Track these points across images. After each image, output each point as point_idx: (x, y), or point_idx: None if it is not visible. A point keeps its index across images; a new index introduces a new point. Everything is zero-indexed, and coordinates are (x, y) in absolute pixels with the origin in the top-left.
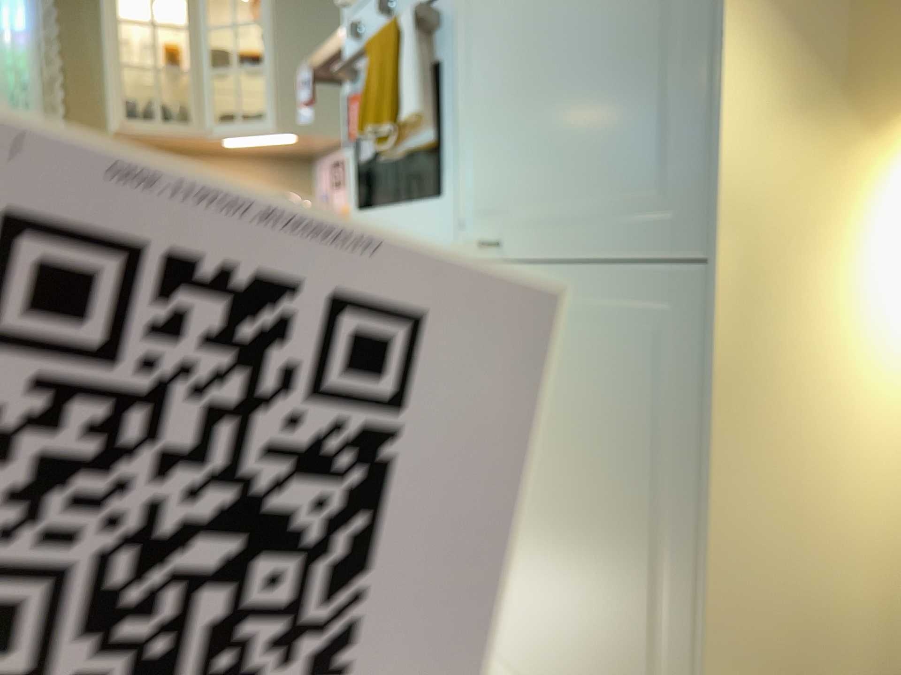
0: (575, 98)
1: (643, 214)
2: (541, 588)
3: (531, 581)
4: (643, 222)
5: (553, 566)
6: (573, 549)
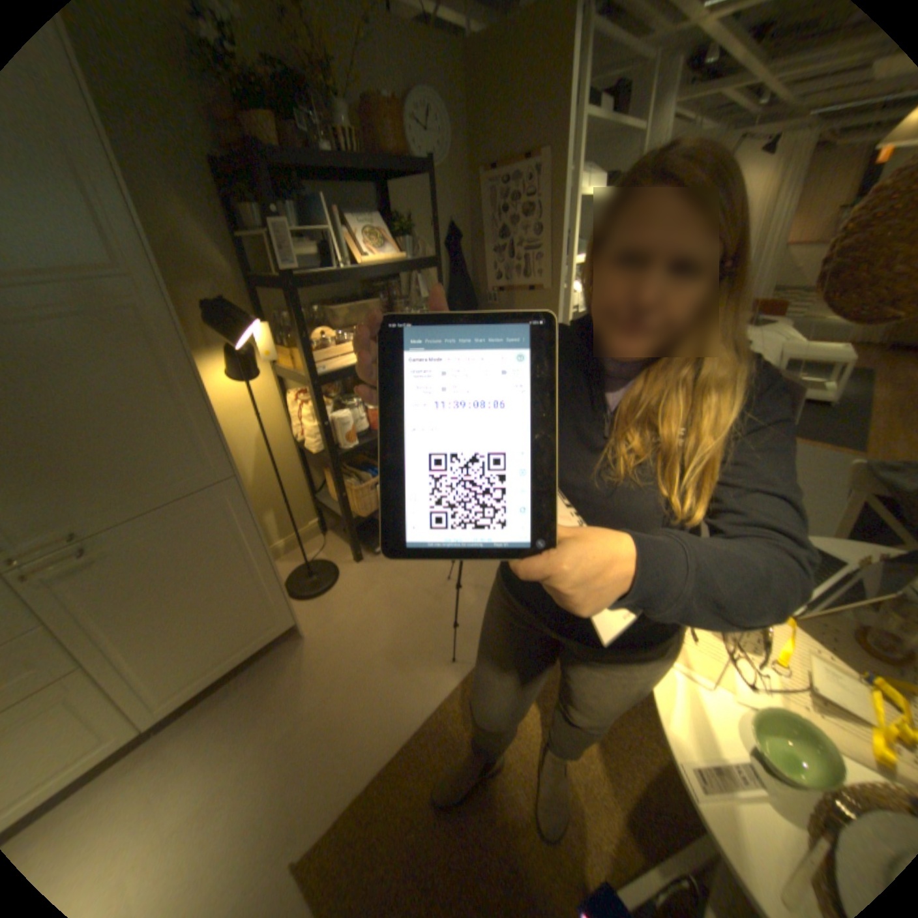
0: (106, 450)
1: (182, 479)
2: (182, 640)
3: (174, 645)
4: (183, 482)
5: (186, 626)
6: (196, 607)
